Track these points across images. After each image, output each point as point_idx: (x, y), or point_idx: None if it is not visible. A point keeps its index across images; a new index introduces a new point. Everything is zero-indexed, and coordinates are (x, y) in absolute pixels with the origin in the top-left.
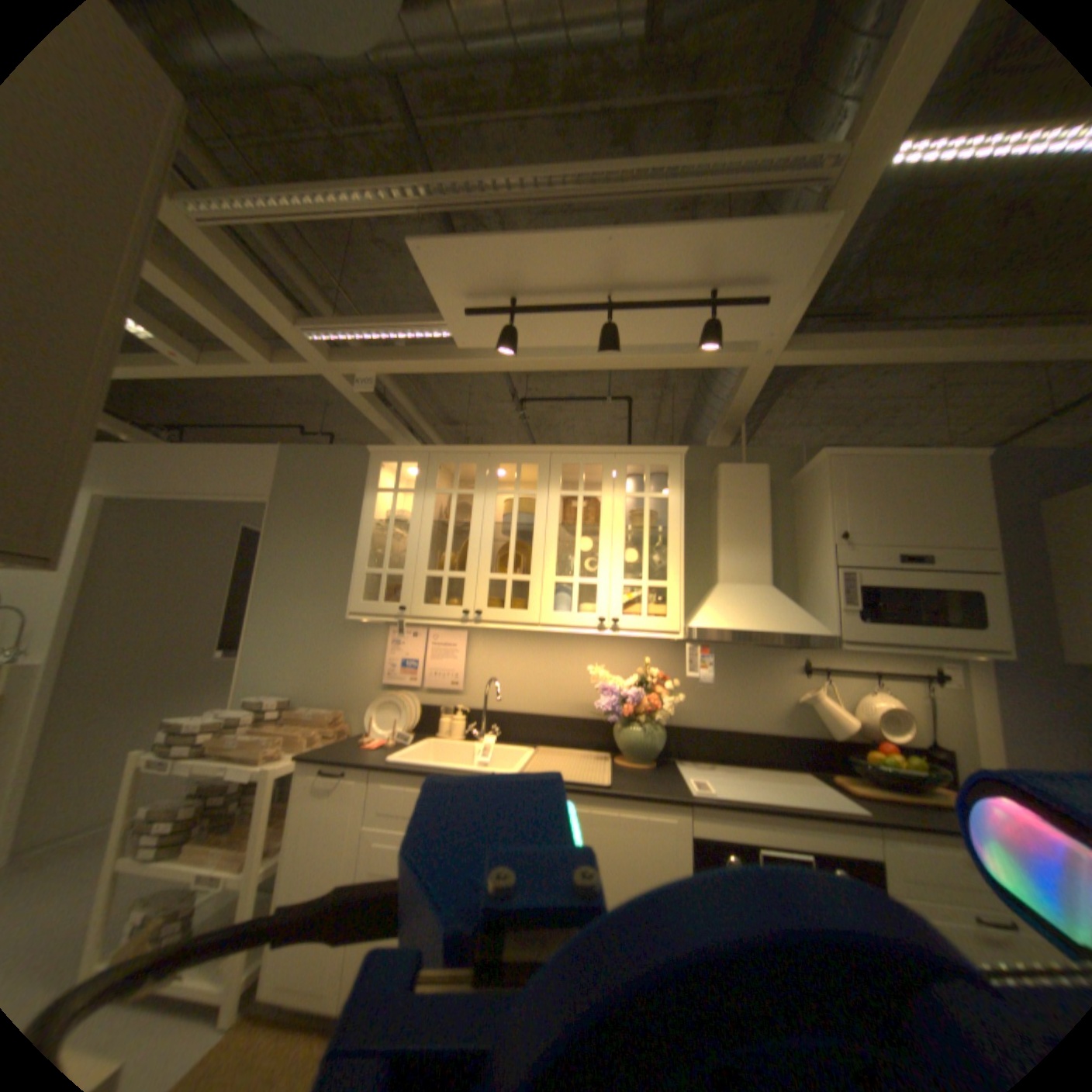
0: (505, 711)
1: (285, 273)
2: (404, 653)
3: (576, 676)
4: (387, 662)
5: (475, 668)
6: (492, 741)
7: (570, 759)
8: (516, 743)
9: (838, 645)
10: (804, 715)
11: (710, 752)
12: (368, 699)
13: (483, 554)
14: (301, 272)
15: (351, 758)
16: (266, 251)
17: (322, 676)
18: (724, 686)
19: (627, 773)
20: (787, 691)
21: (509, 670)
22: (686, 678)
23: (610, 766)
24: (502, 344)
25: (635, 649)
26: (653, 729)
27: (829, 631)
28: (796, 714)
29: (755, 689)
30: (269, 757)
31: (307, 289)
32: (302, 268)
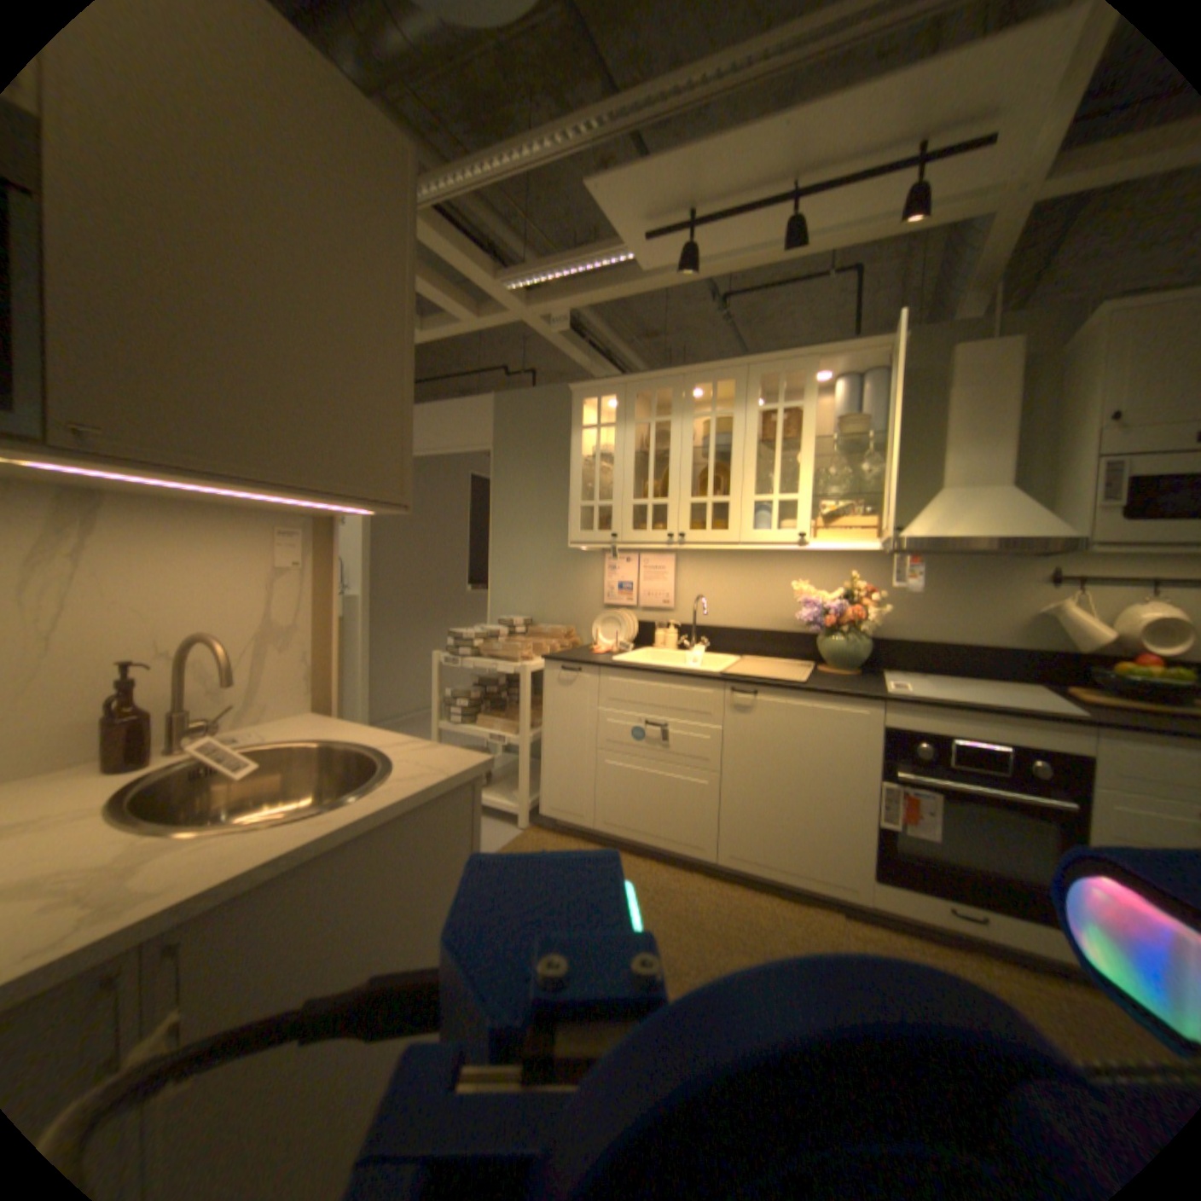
0: (713, 624)
1: (476, 216)
2: (619, 575)
3: (781, 592)
4: (605, 584)
5: (684, 587)
6: (701, 649)
7: (773, 664)
8: (724, 652)
9: (1084, 546)
10: (1044, 626)
11: (924, 663)
12: (593, 616)
13: (684, 478)
14: (489, 209)
15: (584, 657)
16: (458, 198)
17: (554, 597)
18: (946, 598)
19: (827, 675)
20: (1025, 602)
21: (715, 588)
22: (901, 590)
23: (812, 670)
24: (687, 257)
25: (845, 563)
26: (856, 637)
27: (1074, 531)
28: (1033, 626)
29: (984, 600)
30: (524, 656)
31: (496, 226)
32: (489, 205)
